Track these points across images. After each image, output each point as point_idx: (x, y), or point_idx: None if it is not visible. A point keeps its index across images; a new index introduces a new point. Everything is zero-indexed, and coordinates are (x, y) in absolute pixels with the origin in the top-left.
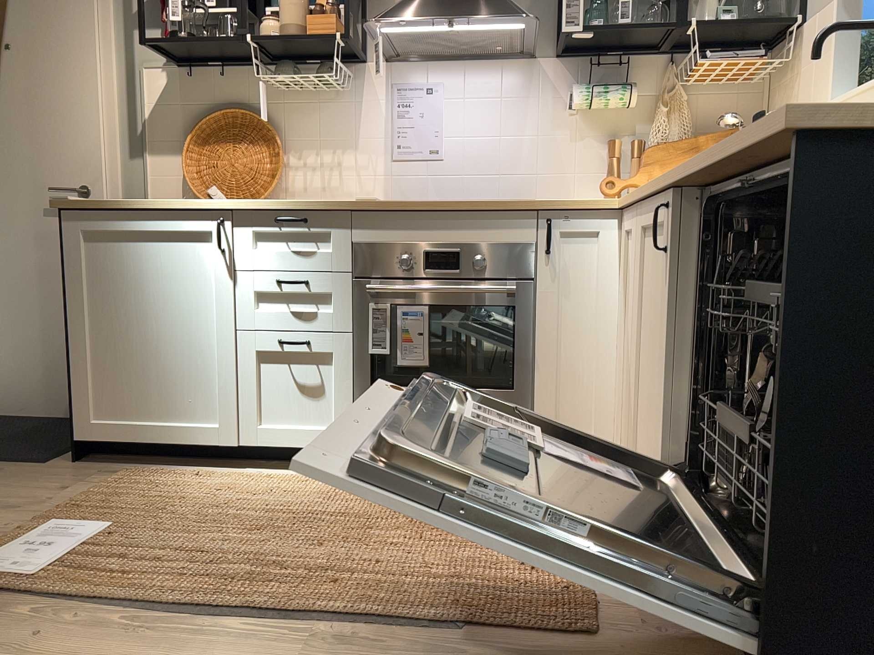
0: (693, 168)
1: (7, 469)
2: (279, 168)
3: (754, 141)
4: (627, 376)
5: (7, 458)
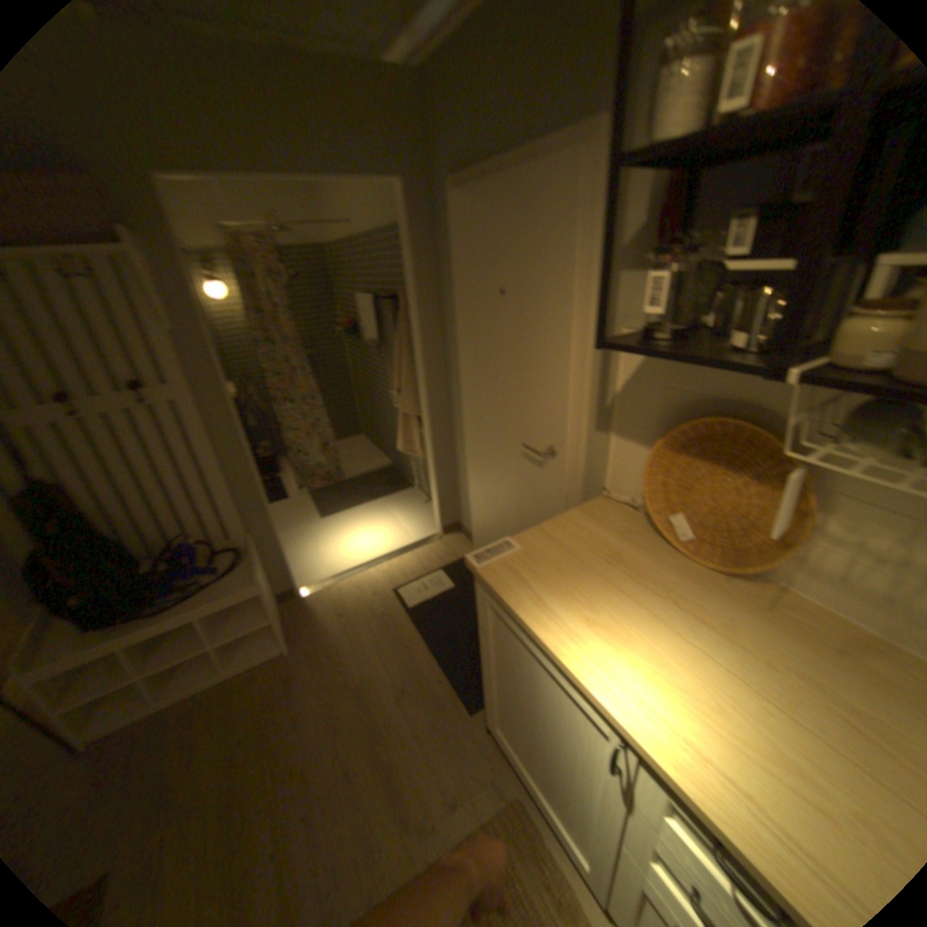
0: None
1: (447, 705)
2: (800, 545)
3: None
4: None
5: (457, 680)
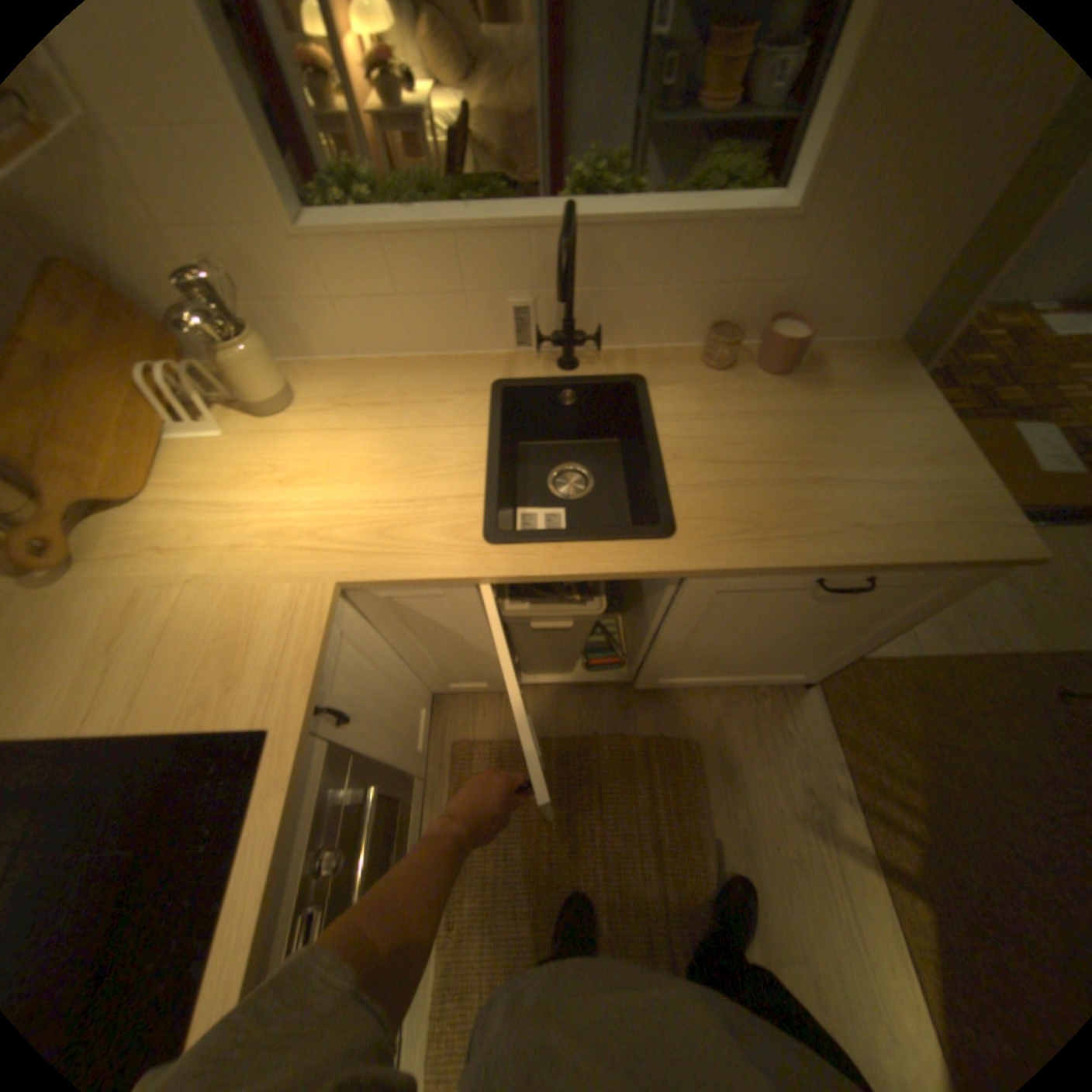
0: (768, 567)
1: None
2: None
3: (942, 562)
4: (438, 662)
5: None
